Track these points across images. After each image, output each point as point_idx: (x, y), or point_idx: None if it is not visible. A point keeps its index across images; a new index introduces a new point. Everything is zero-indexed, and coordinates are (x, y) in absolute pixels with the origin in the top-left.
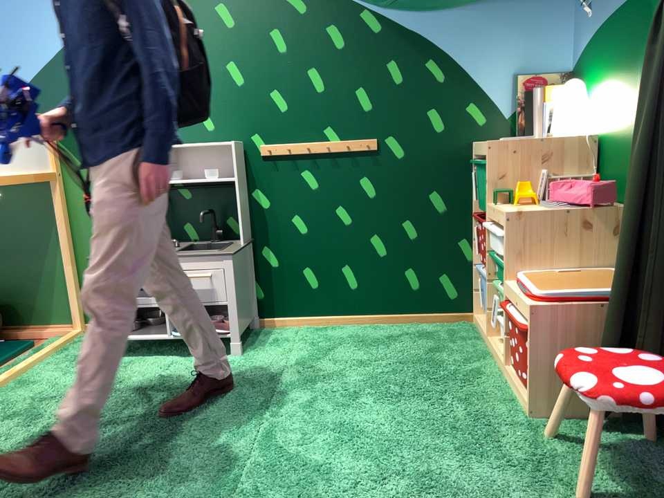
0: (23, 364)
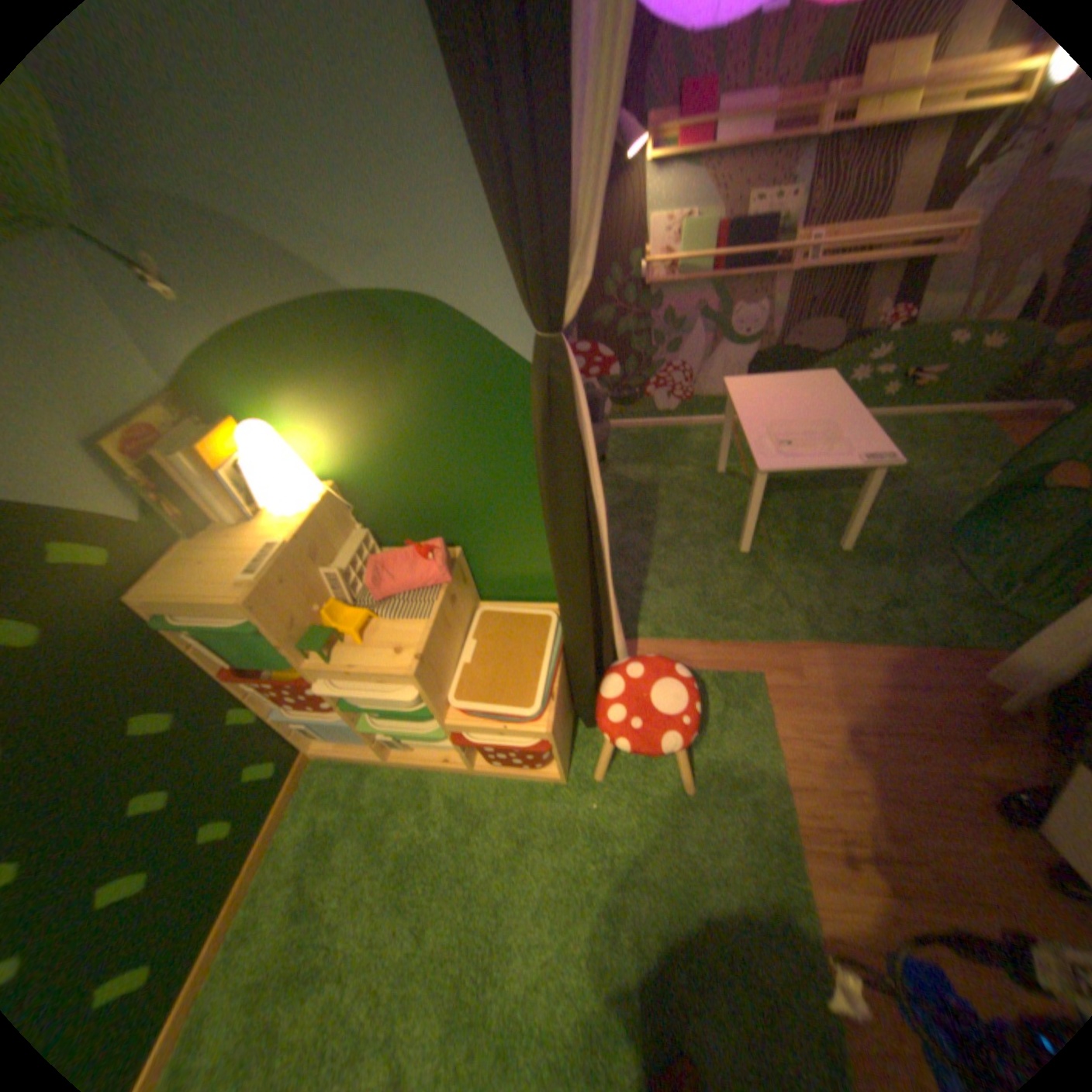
0: None
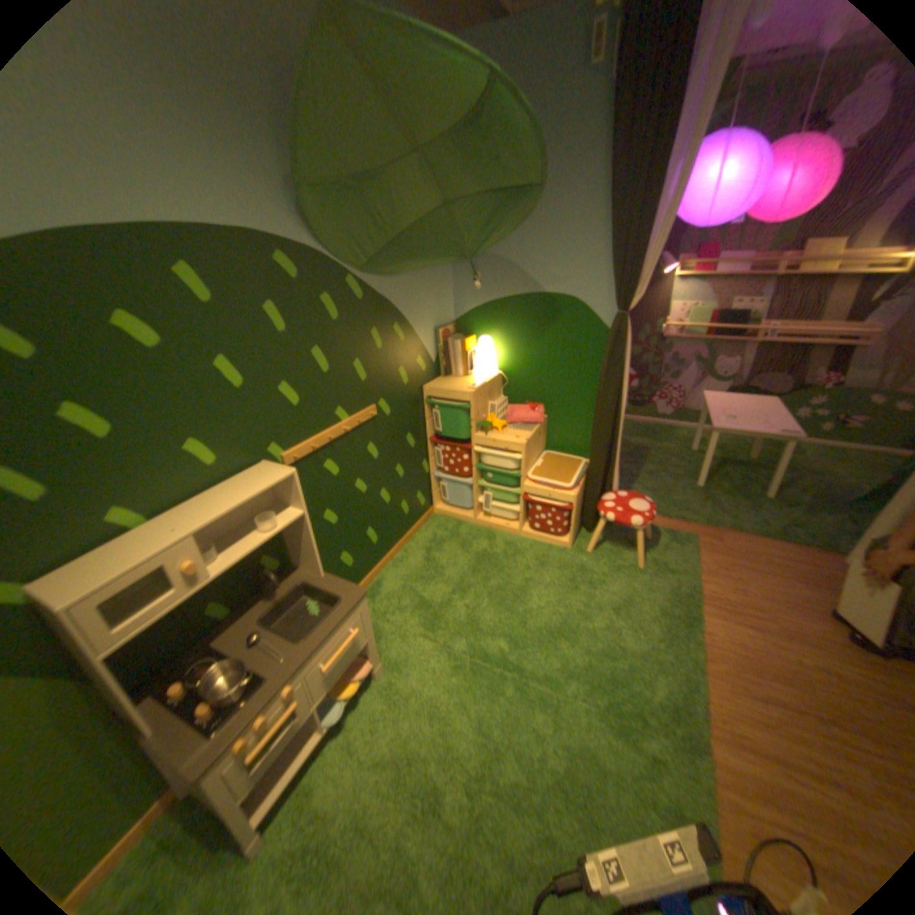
0: None
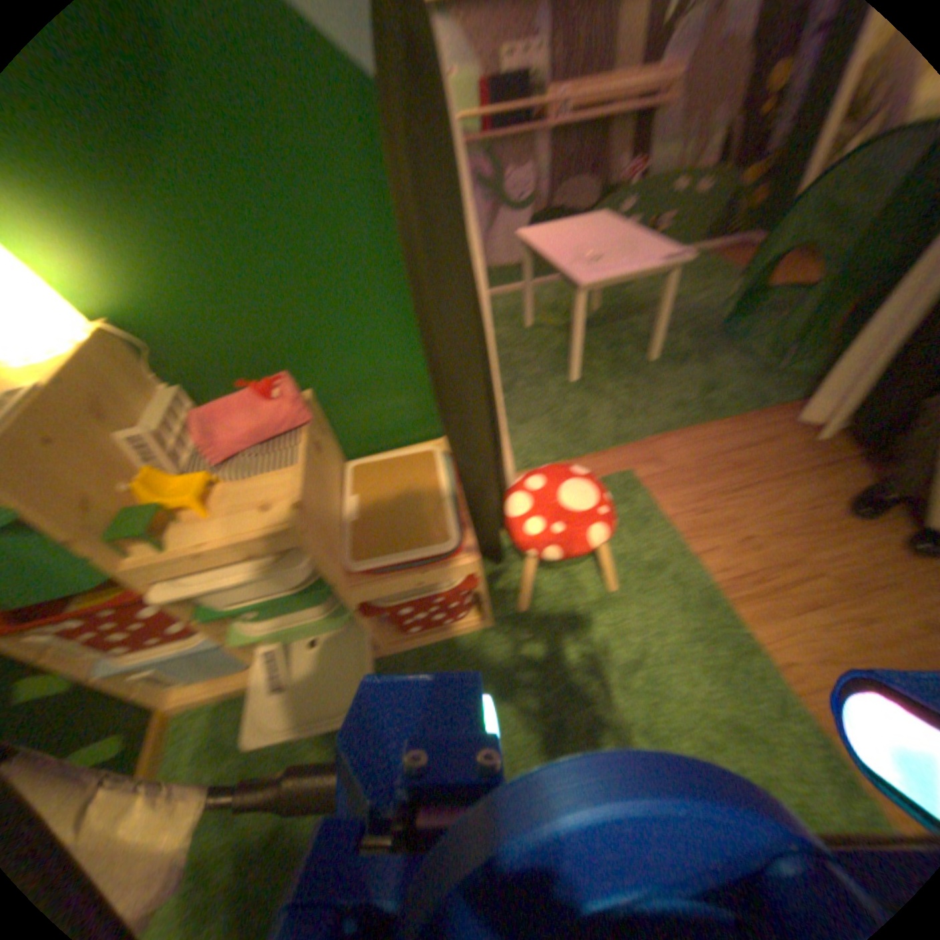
0: None
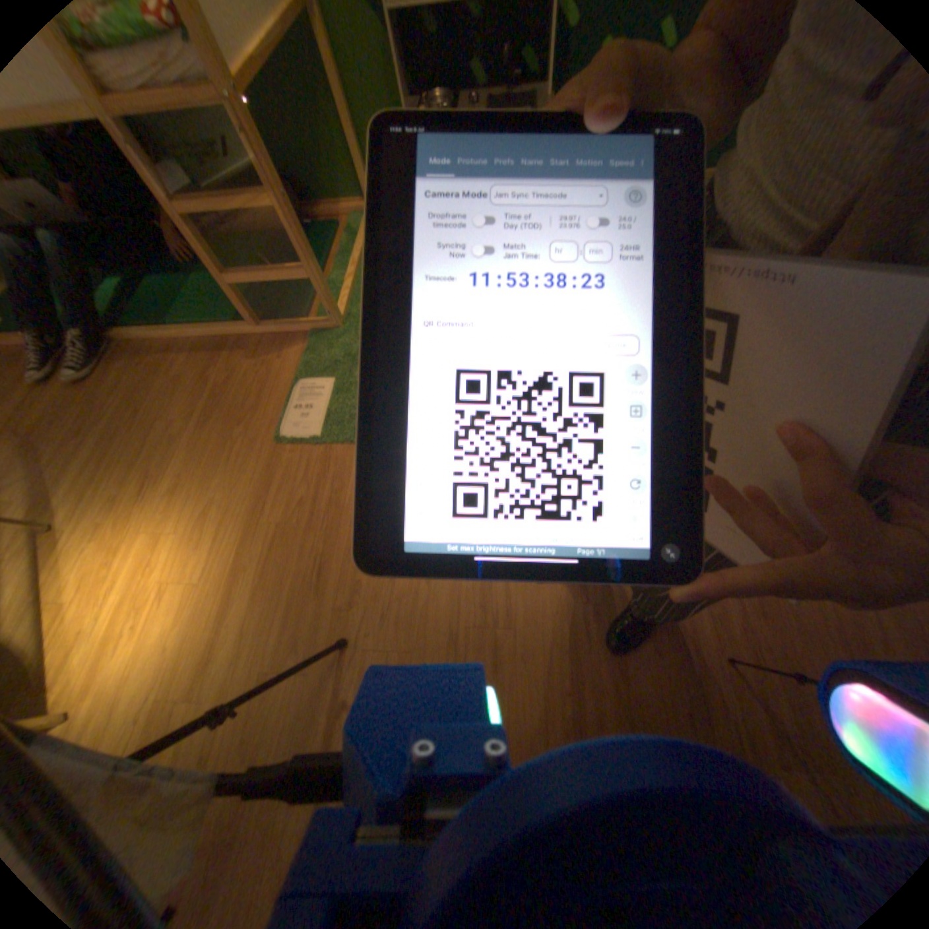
0: (354, 251)
